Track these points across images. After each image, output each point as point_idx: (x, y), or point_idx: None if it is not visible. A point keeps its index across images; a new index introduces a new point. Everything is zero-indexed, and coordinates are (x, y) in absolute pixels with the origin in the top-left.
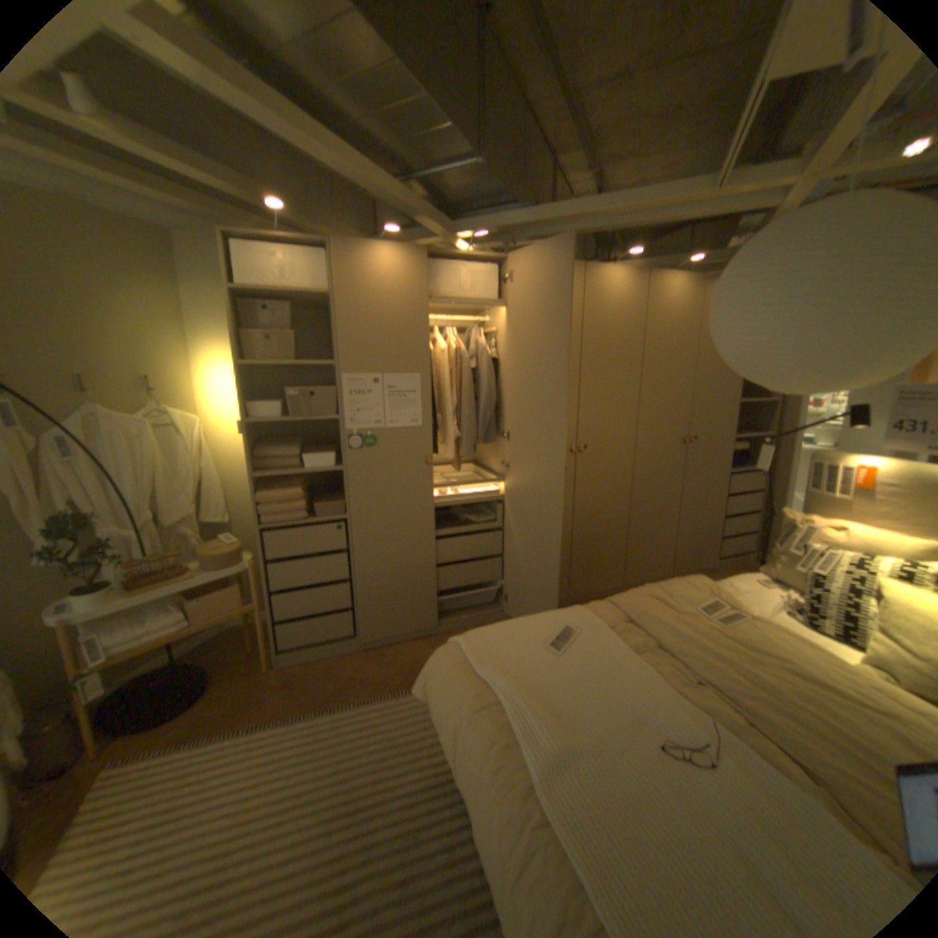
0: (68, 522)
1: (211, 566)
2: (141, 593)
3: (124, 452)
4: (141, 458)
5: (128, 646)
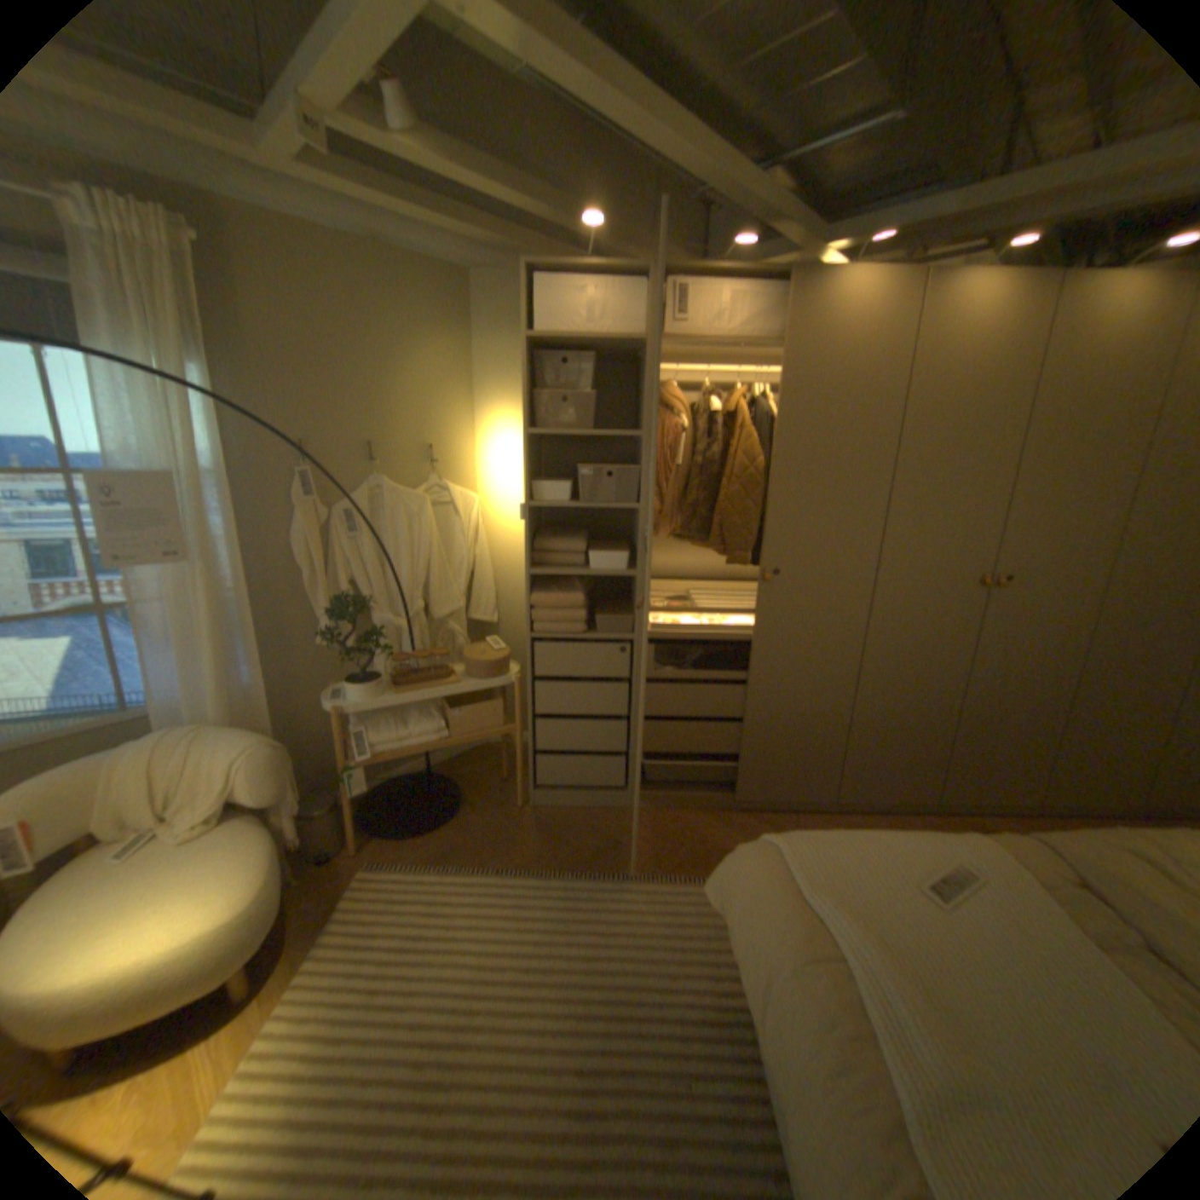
0: (348, 603)
1: (476, 672)
2: (407, 692)
3: (403, 531)
4: (418, 540)
5: (391, 747)
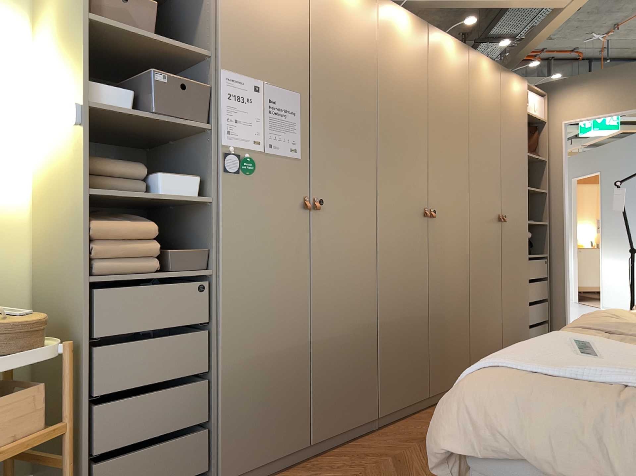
0: None
1: None
2: None
3: None
4: None
5: None
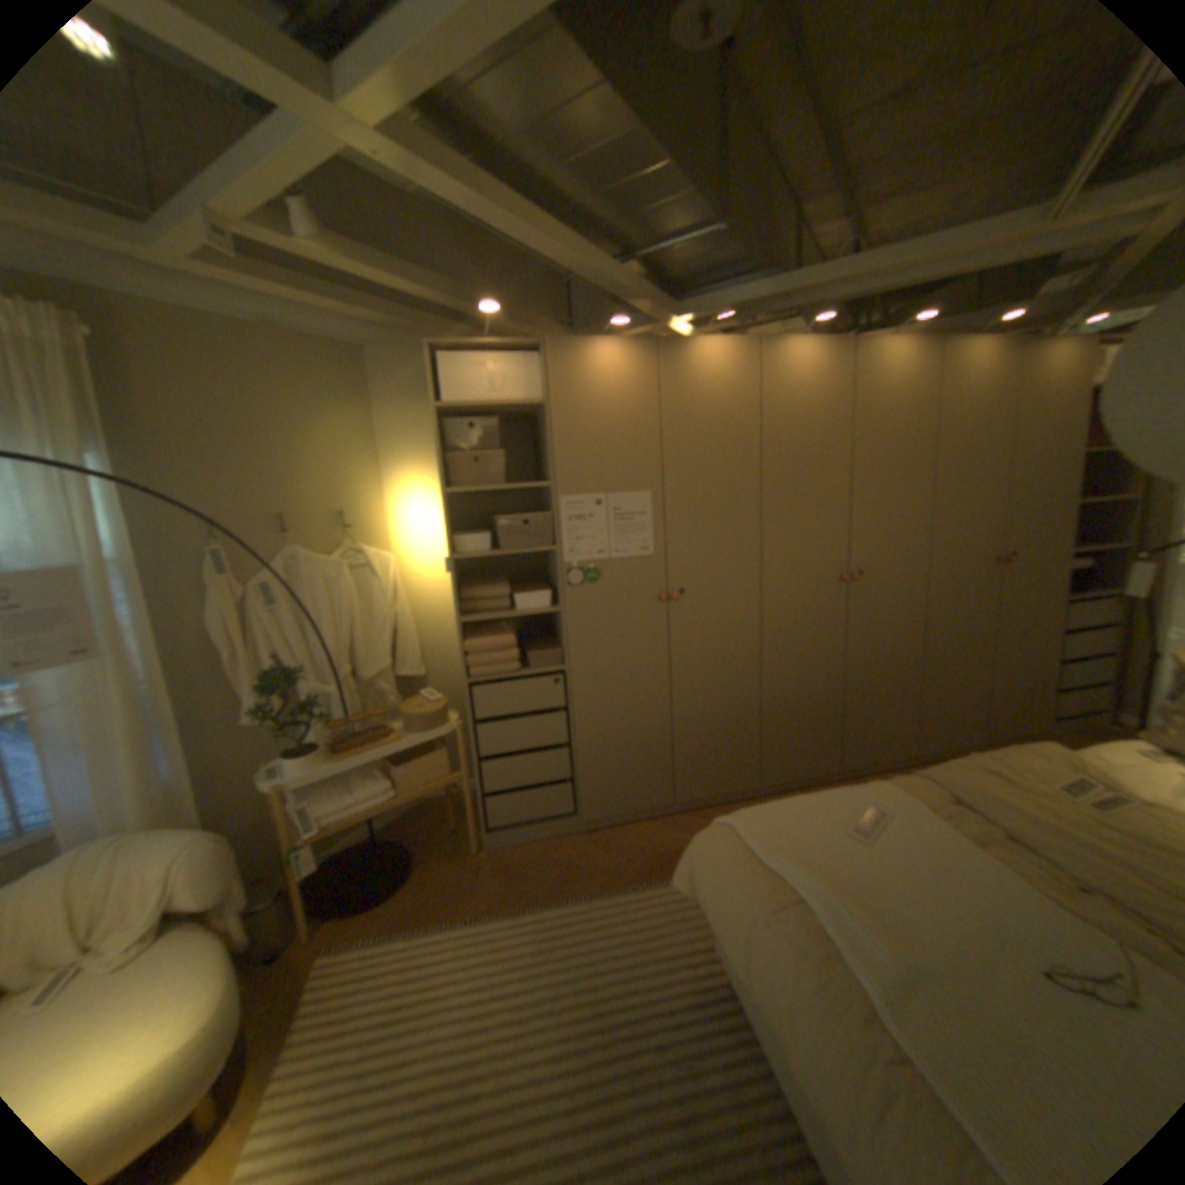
0: (283, 676)
1: (419, 726)
2: (351, 757)
3: (326, 597)
4: (341, 604)
5: (339, 817)
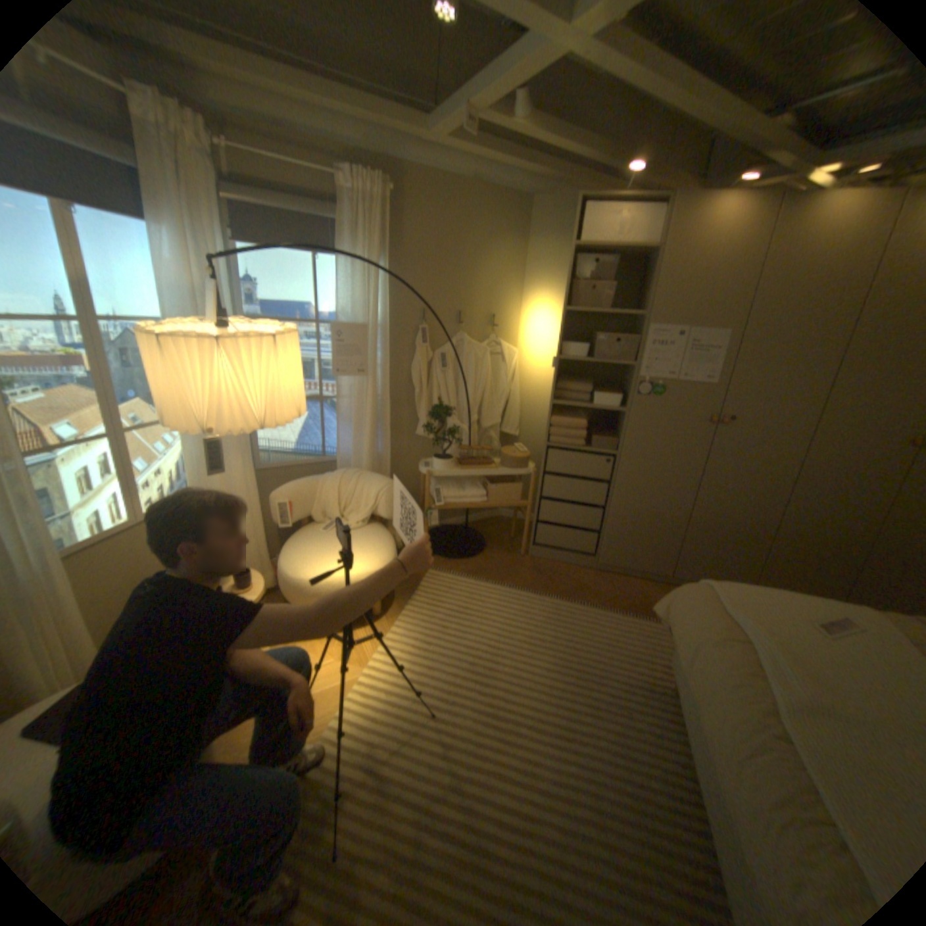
0: (443, 410)
1: (508, 464)
2: (467, 469)
3: (471, 370)
4: (479, 376)
5: (454, 500)
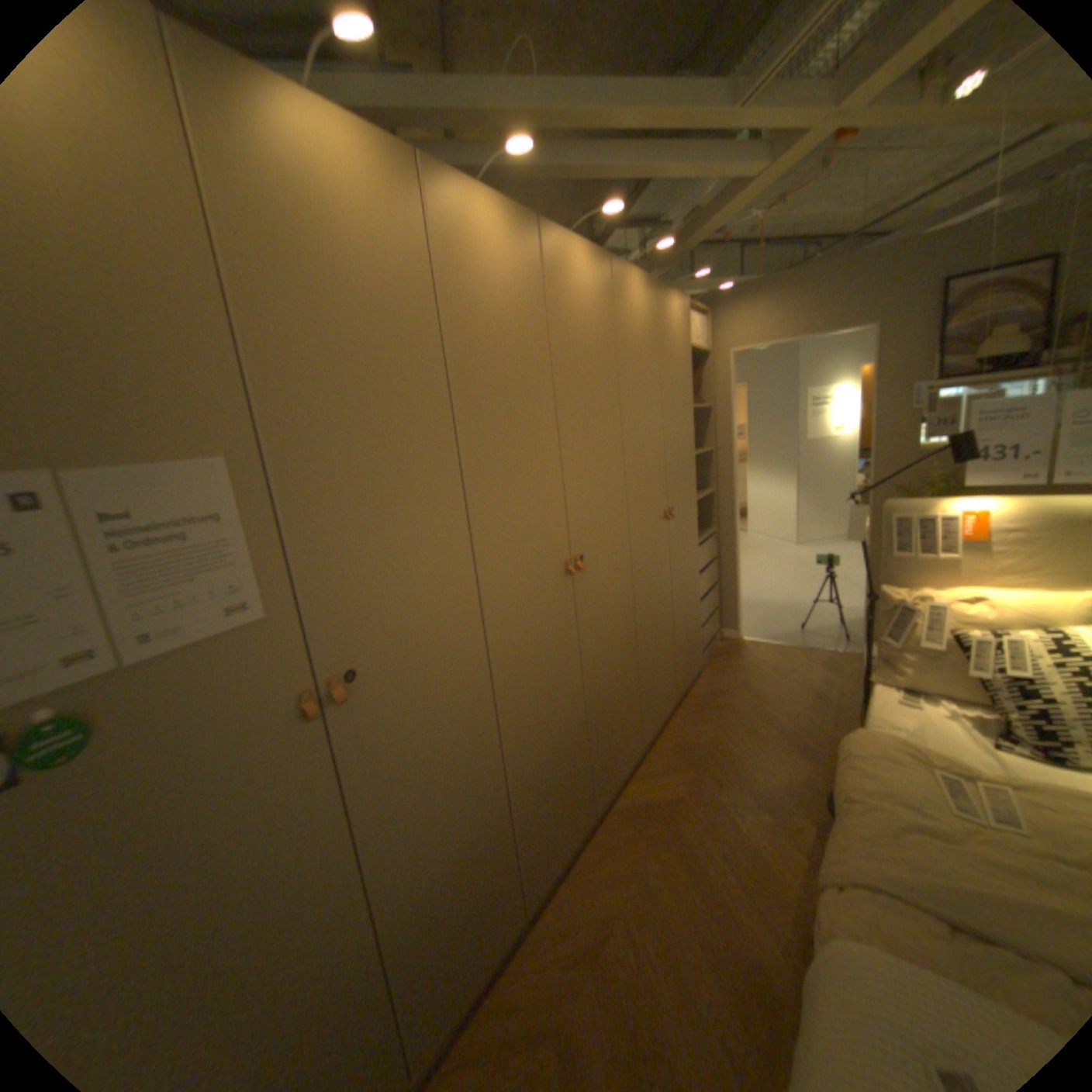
0: None
1: None
2: None
3: None
4: None
5: None
